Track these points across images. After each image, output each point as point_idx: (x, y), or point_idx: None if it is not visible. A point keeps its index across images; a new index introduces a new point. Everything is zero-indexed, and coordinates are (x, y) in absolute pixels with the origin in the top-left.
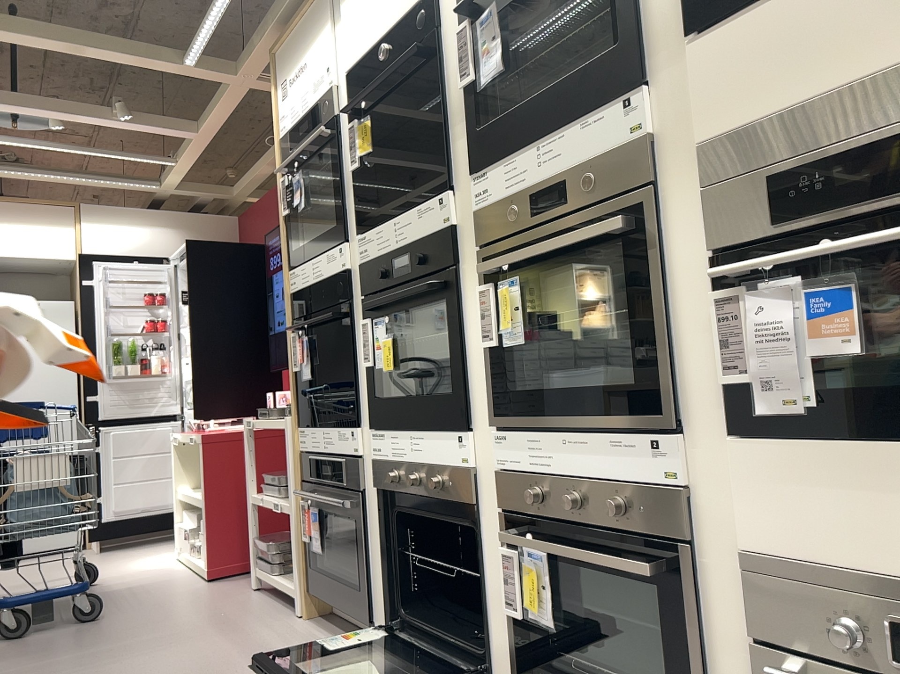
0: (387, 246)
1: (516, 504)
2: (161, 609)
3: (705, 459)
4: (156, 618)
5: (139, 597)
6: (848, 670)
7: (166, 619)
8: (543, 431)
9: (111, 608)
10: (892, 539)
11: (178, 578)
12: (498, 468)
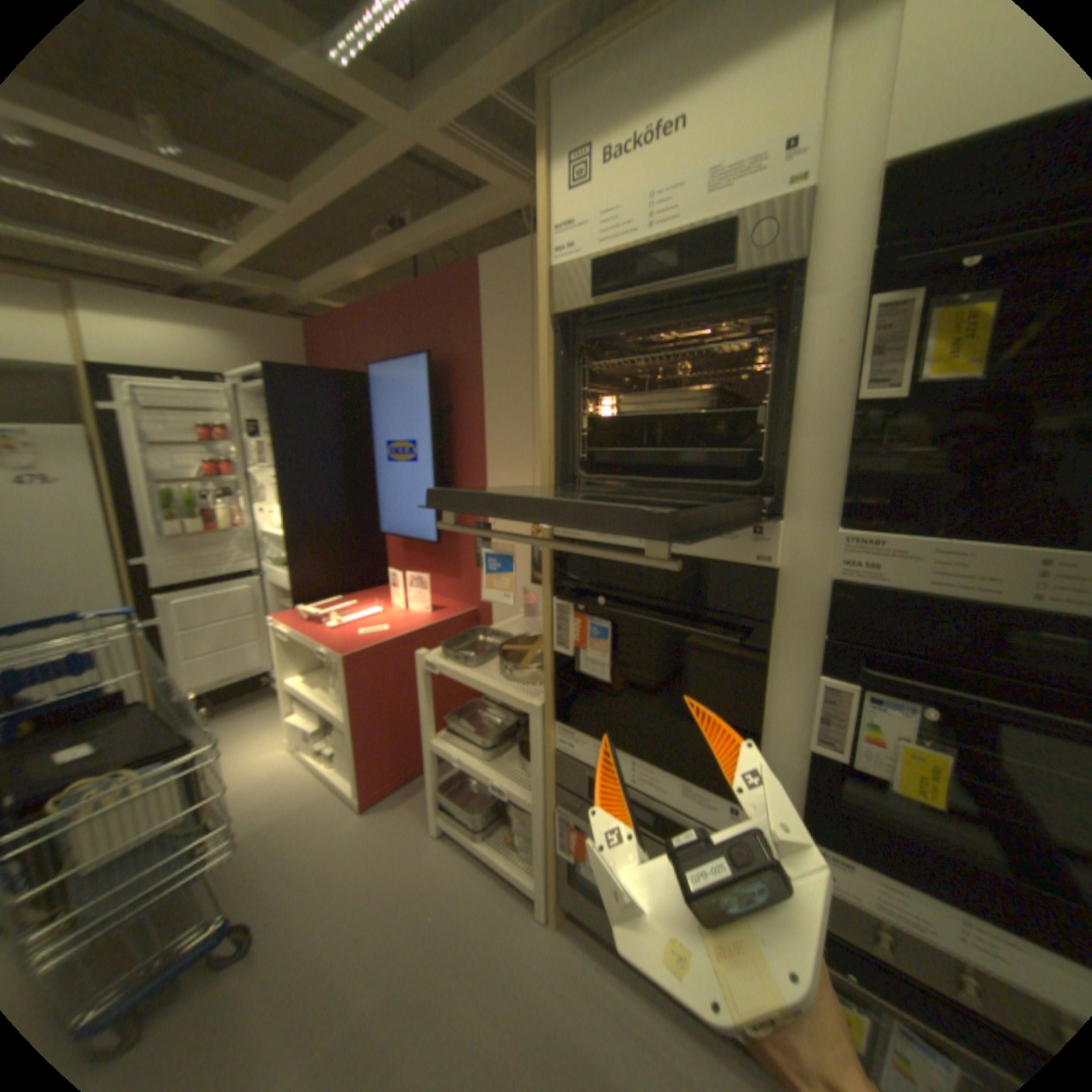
0: (994, 592)
1: None
2: (335, 906)
3: None
4: (341, 941)
5: (284, 866)
6: None
7: (360, 945)
8: None
9: (256, 908)
10: None
11: (316, 805)
12: None
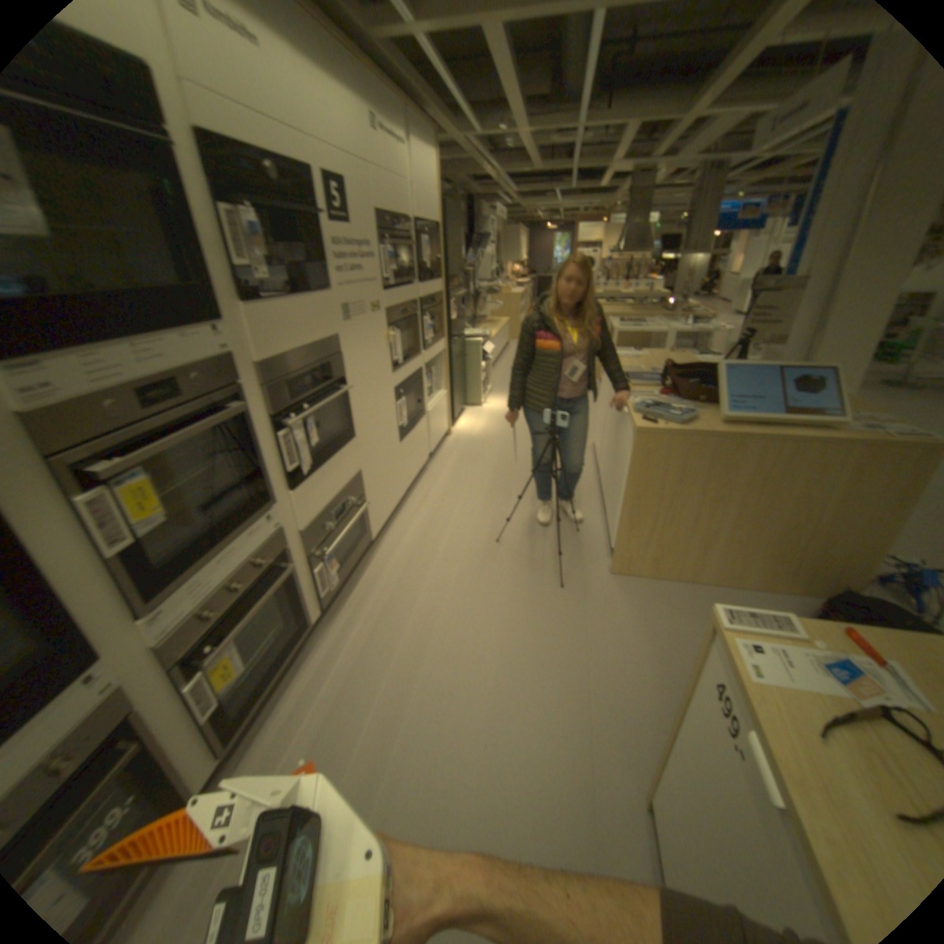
0: None
1: (186, 646)
2: None
3: (280, 511)
4: None
5: None
6: (324, 541)
7: None
8: (199, 572)
9: None
10: (328, 494)
11: None
12: (150, 647)
